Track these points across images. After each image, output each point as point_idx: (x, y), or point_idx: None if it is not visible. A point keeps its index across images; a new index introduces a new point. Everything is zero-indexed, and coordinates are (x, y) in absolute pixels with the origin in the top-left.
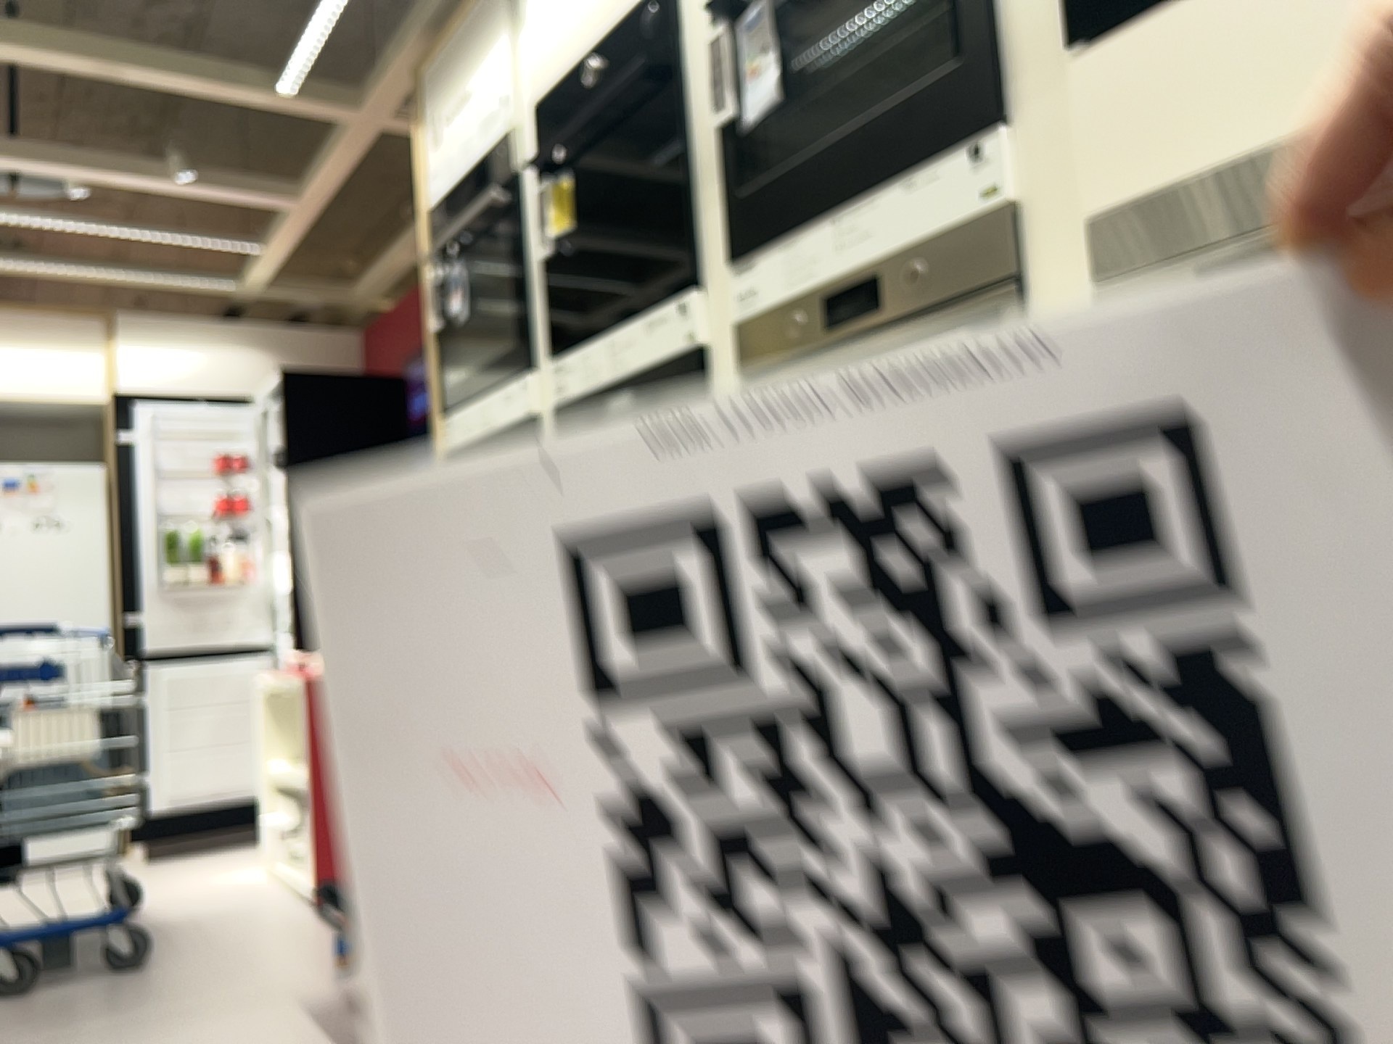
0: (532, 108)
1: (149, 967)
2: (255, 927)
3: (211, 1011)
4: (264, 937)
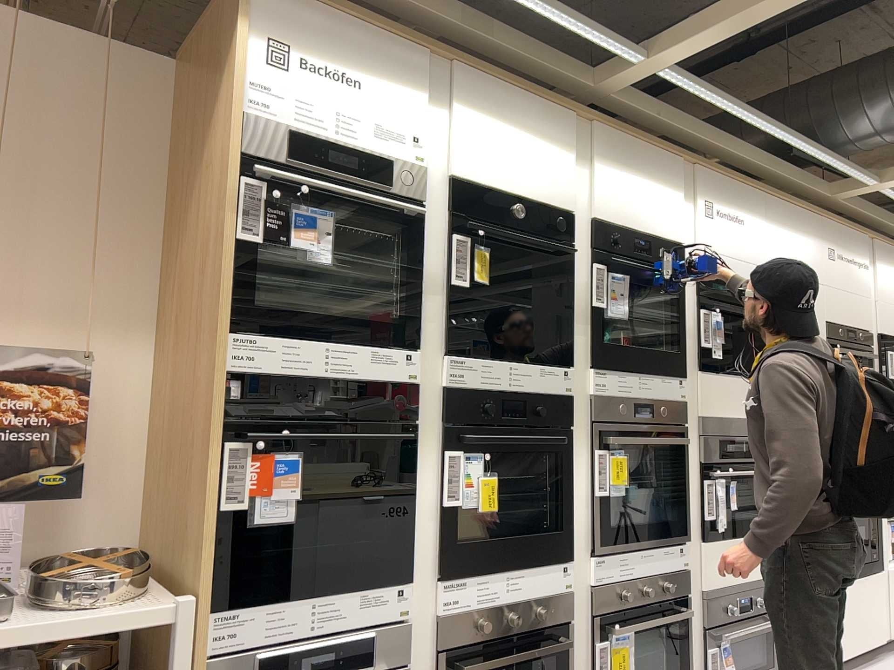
0: (444, 172)
1: None
2: None
3: None
4: None
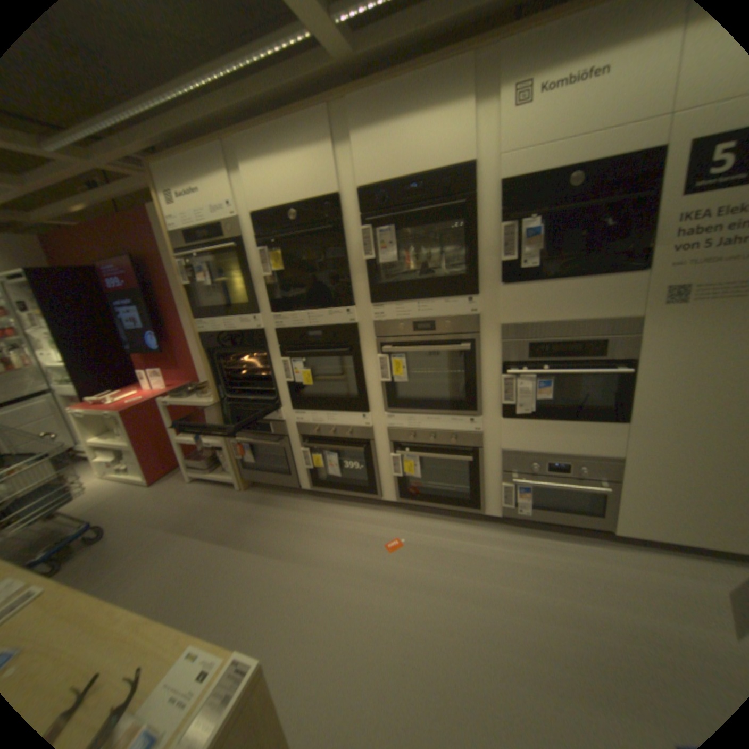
0: (246, 213)
1: (102, 538)
2: (128, 505)
3: (161, 543)
4: (140, 507)
